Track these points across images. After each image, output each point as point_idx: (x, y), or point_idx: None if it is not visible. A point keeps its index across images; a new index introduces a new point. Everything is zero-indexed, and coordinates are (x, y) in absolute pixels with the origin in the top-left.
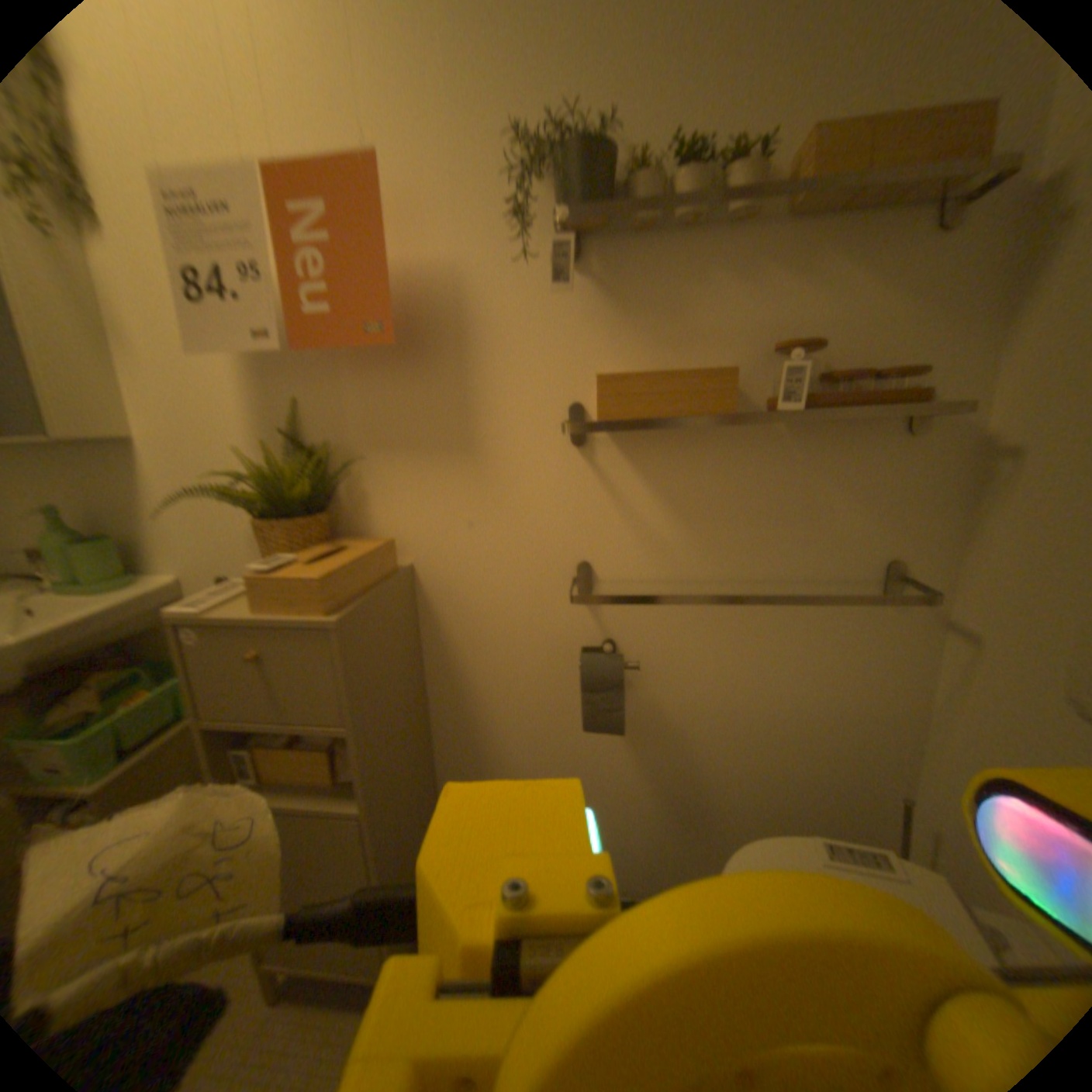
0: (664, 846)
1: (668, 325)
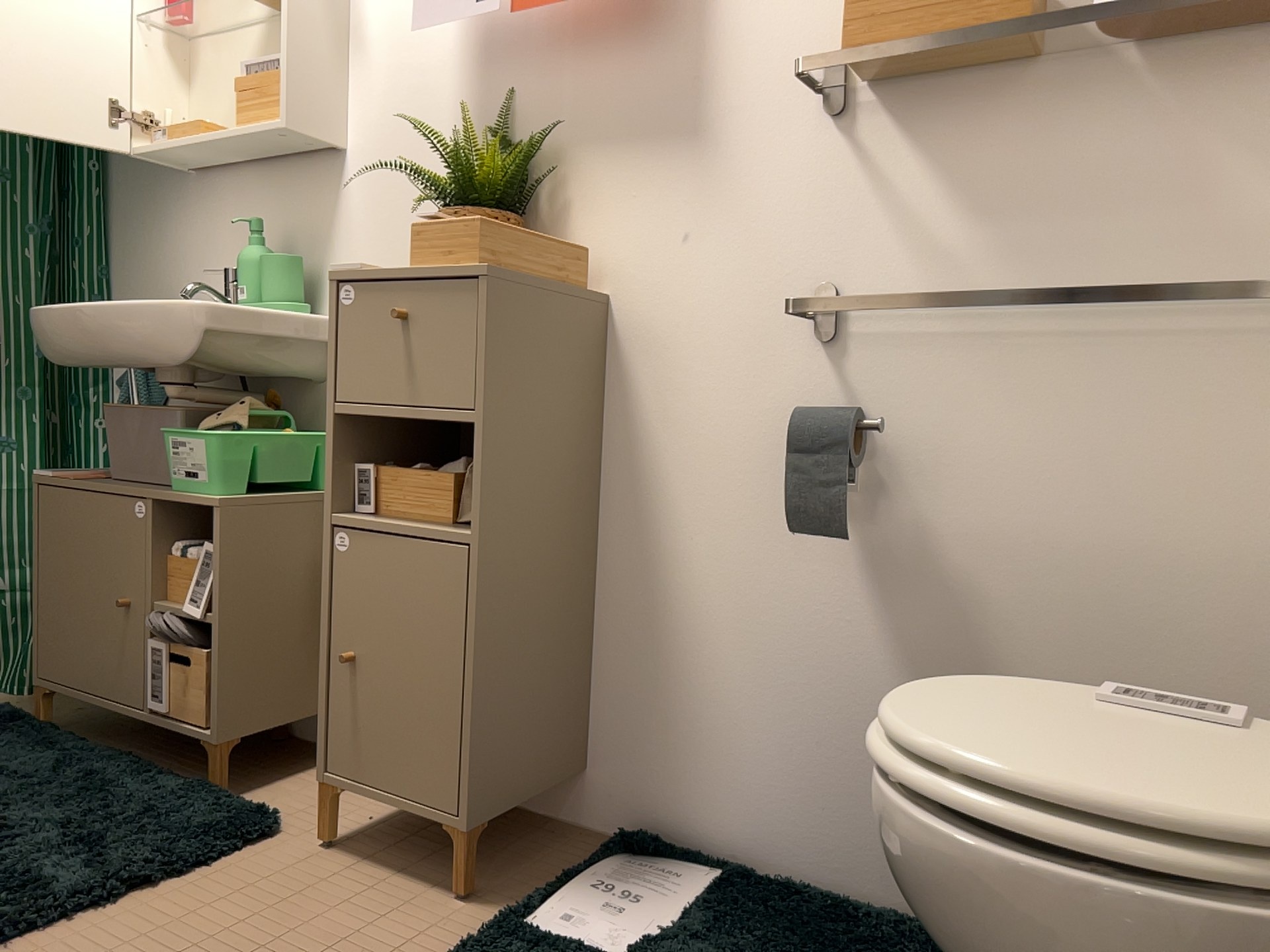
0: None
1: None
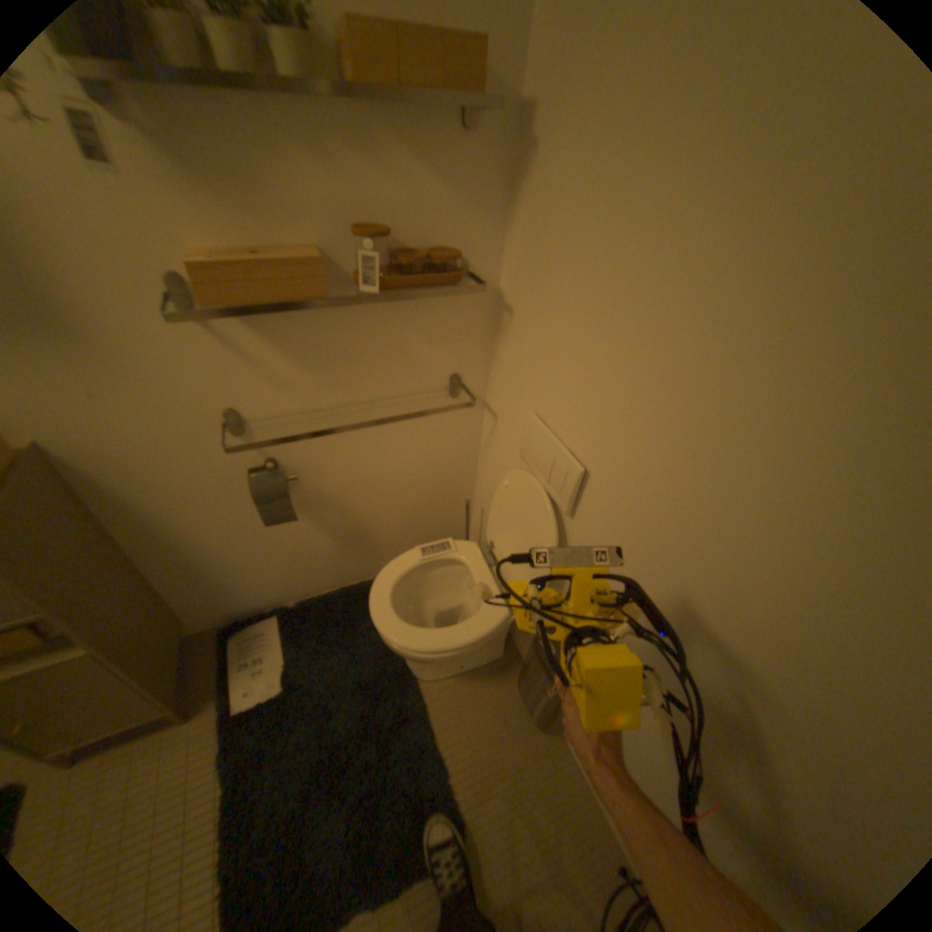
0: (342, 559)
1: (249, 199)
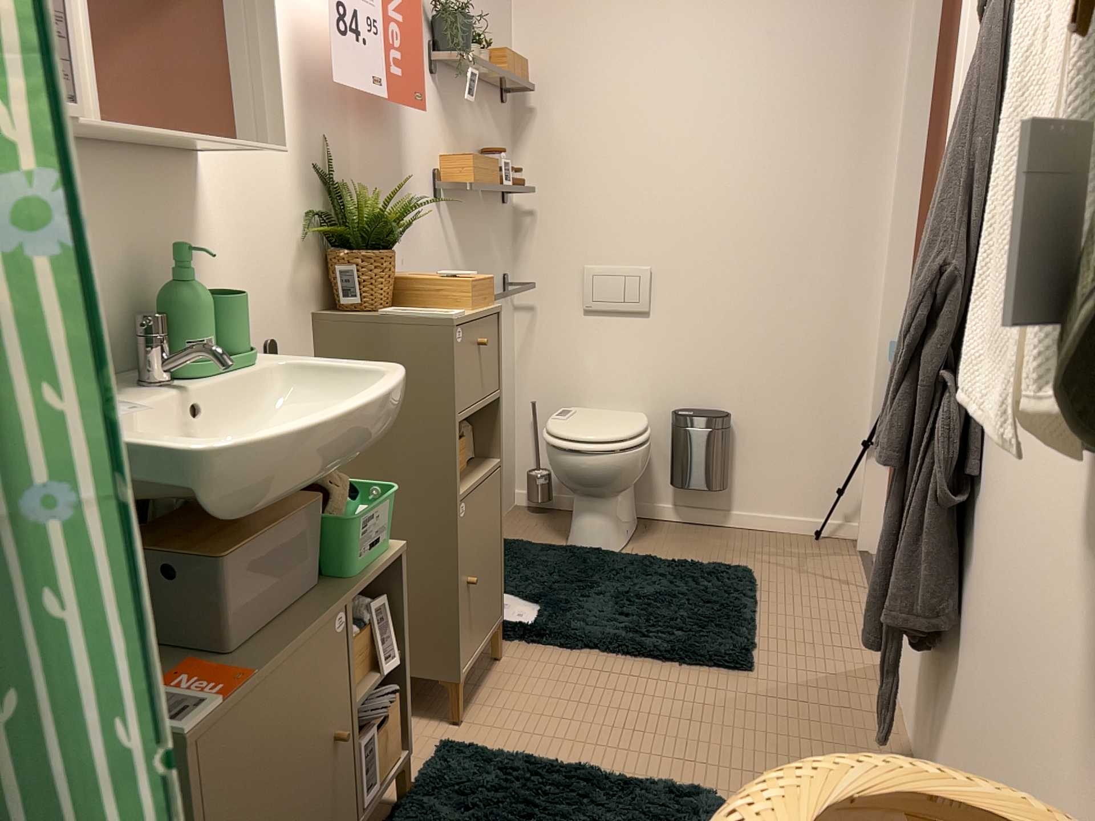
0: None
1: (456, 132)
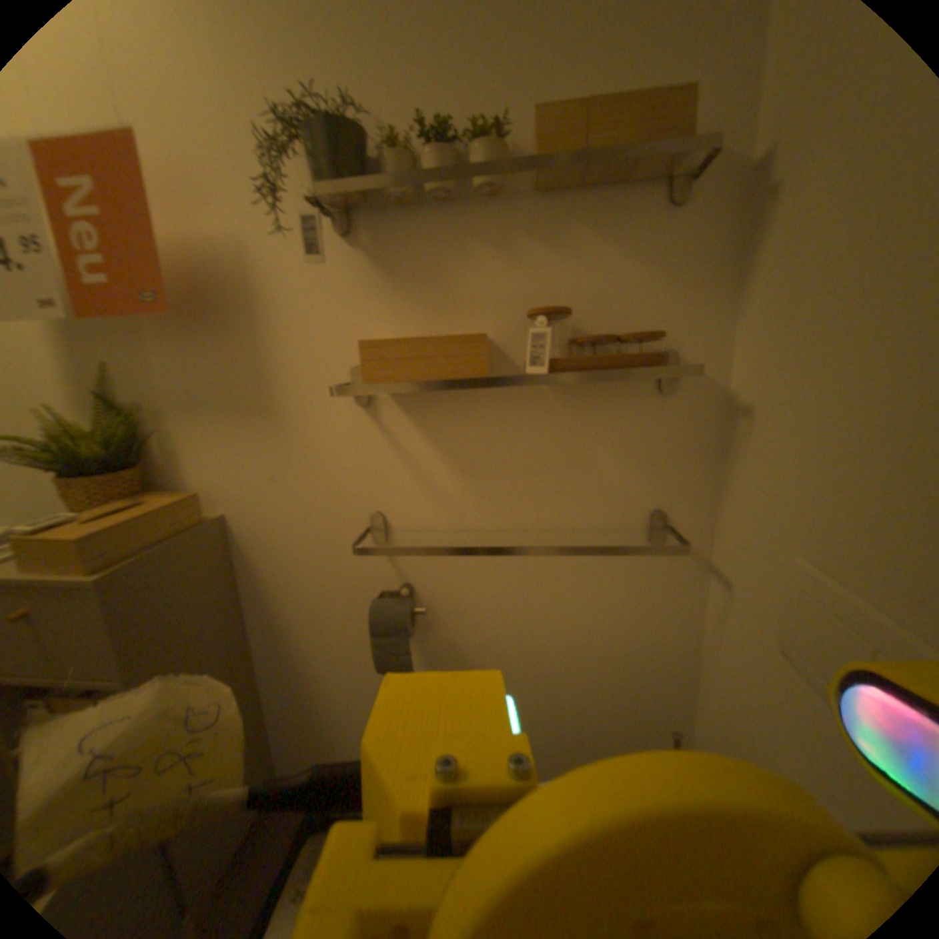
0: None
1: (433, 295)
